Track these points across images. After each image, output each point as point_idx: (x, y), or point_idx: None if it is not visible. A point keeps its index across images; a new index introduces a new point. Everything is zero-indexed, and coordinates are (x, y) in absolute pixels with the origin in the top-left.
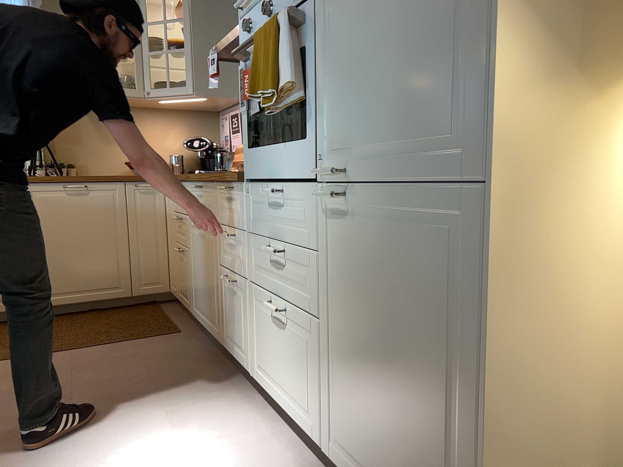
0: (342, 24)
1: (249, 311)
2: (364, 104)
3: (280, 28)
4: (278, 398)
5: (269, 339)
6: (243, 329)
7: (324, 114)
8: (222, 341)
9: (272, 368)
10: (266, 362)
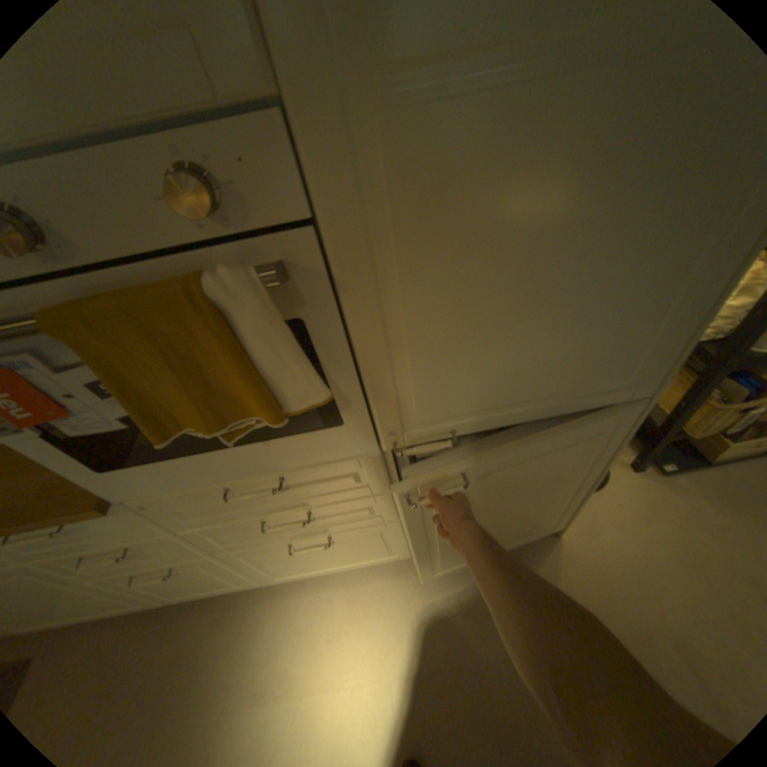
0: (426, 288)
1: (226, 567)
2: (483, 376)
3: (224, 316)
4: (325, 572)
5: (291, 561)
6: (215, 580)
7: (380, 398)
8: (159, 604)
9: (307, 567)
10: (290, 570)
